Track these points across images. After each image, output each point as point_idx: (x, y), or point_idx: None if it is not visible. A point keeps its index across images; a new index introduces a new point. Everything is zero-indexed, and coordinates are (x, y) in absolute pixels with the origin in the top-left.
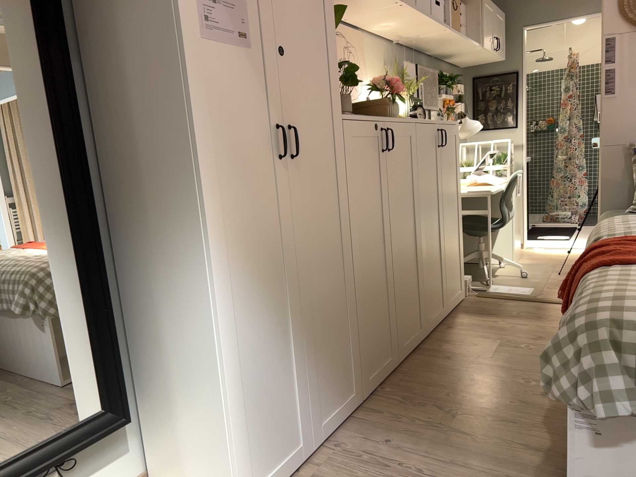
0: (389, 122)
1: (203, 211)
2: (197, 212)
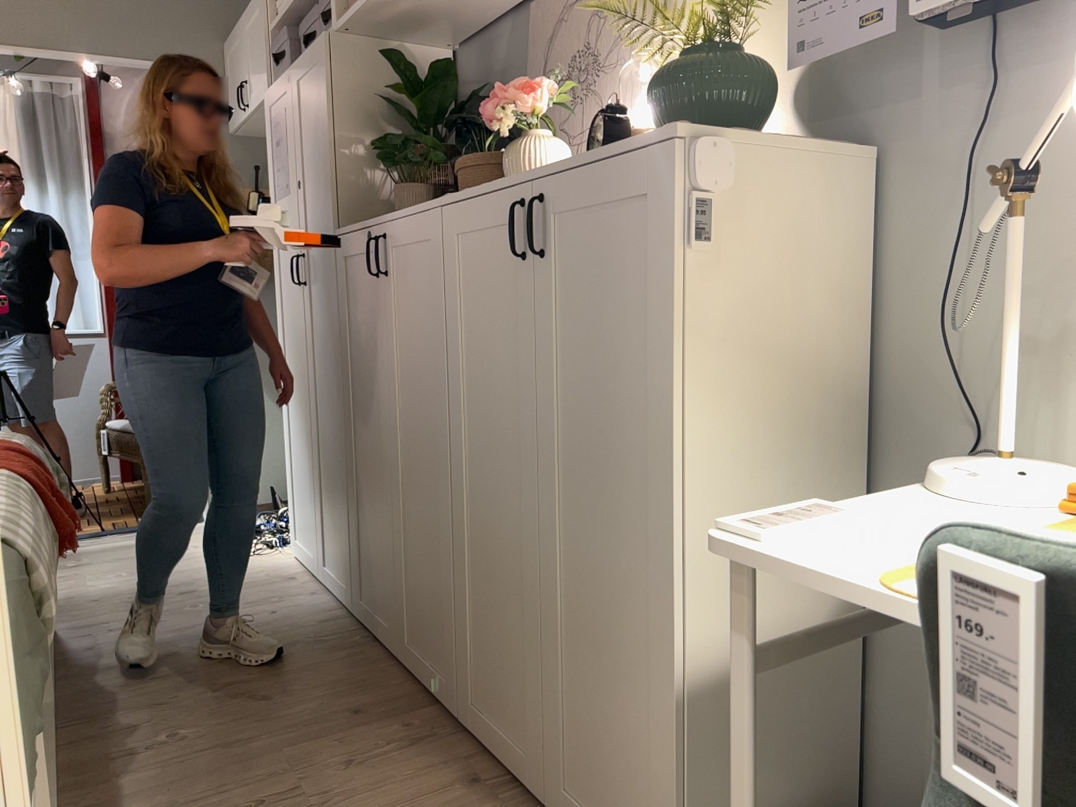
0: (390, 223)
1: (278, 321)
2: (276, 321)
